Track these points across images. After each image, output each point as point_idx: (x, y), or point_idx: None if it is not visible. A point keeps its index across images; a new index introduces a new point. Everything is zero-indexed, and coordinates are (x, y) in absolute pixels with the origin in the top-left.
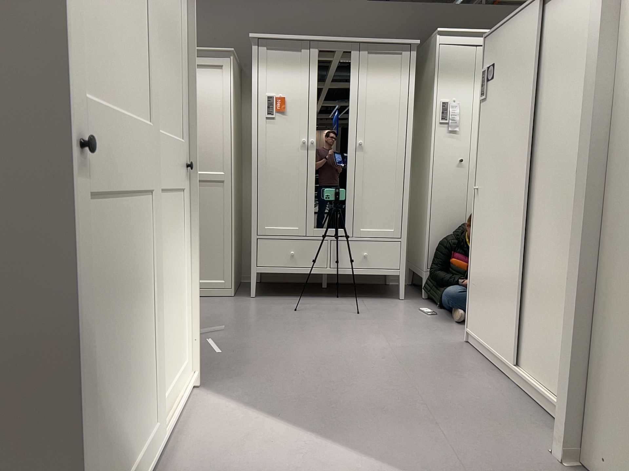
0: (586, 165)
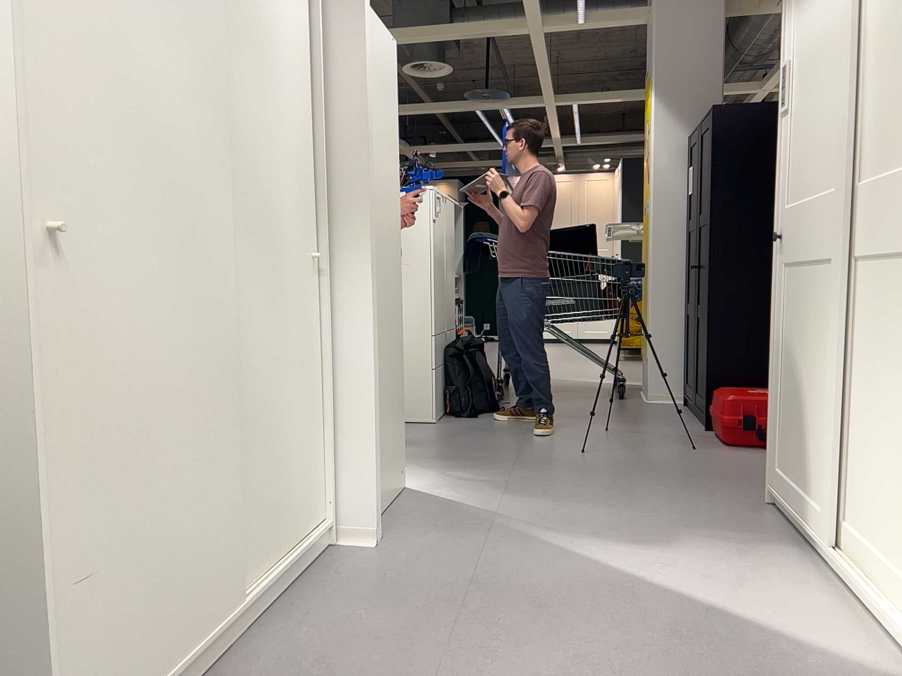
0: (372, 228)
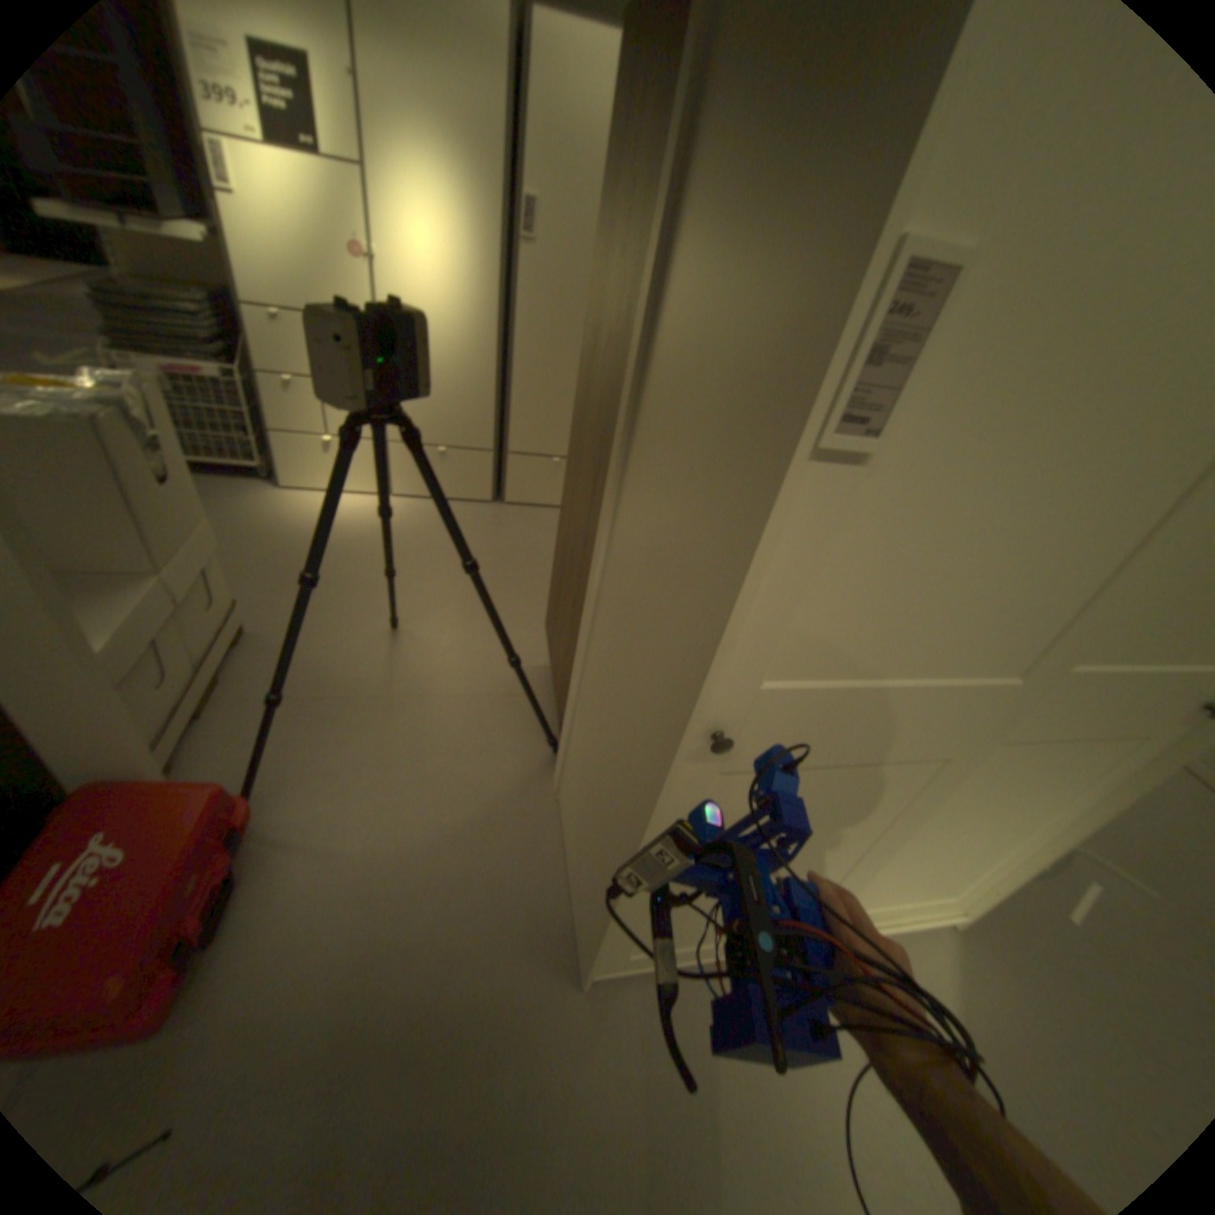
0: None
